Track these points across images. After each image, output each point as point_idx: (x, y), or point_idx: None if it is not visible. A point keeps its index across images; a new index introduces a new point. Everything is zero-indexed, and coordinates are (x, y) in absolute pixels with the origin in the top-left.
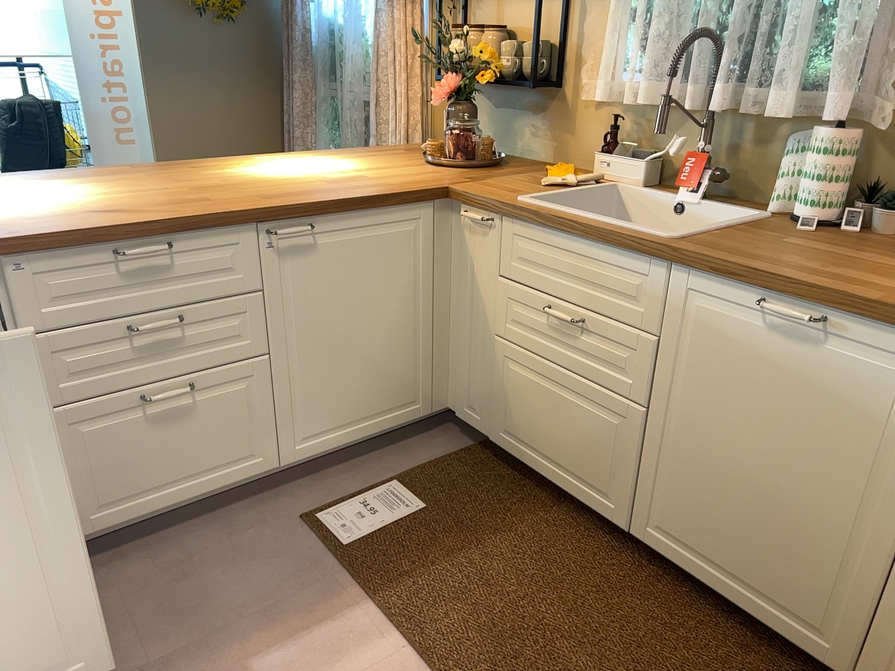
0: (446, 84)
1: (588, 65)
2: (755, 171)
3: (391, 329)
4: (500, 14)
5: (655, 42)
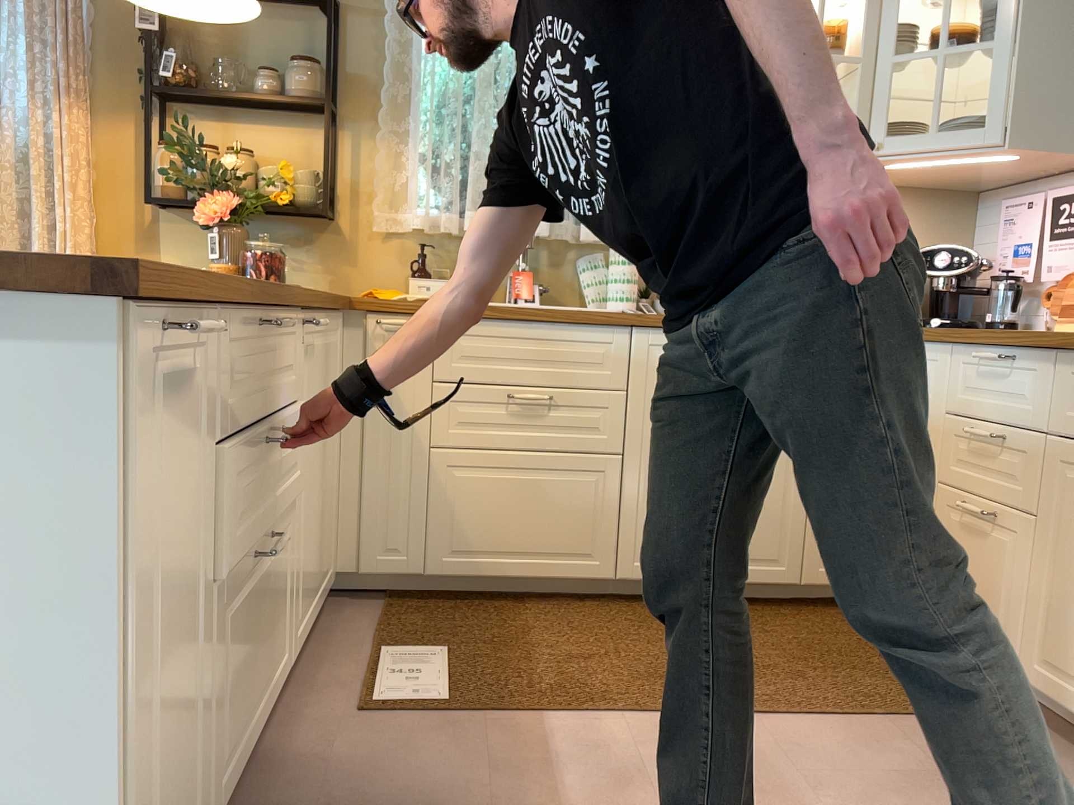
0: (227, 202)
1: (372, 198)
2: (557, 284)
3: (327, 466)
4: (234, 138)
5: (476, 177)
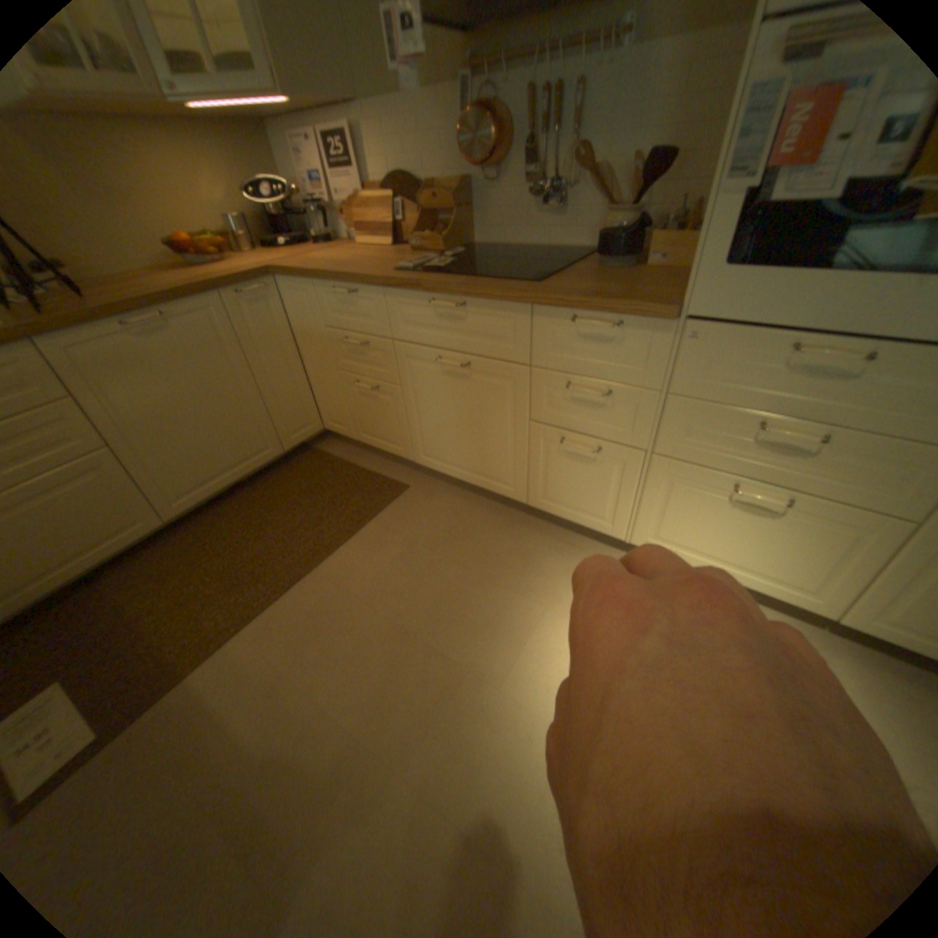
0: None
1: None
2: None
3: None
4: None
5: None
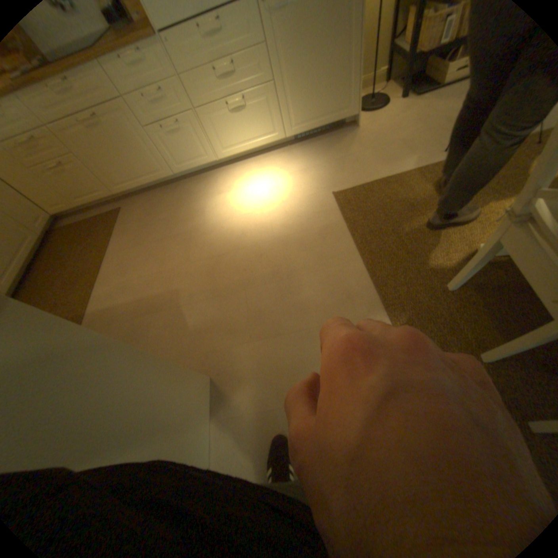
0: None
1: None
2: None
3: None
4: None
5: None
